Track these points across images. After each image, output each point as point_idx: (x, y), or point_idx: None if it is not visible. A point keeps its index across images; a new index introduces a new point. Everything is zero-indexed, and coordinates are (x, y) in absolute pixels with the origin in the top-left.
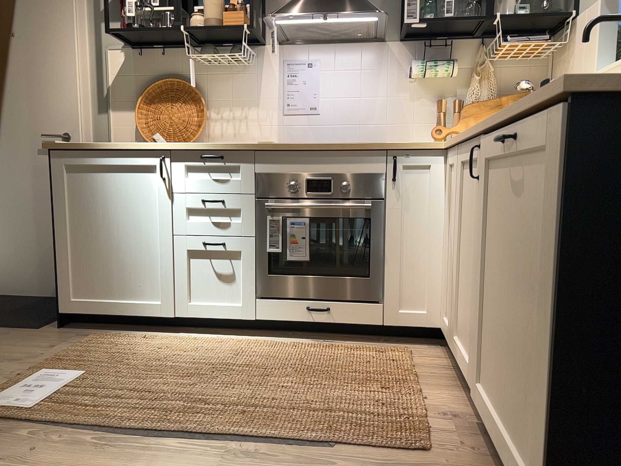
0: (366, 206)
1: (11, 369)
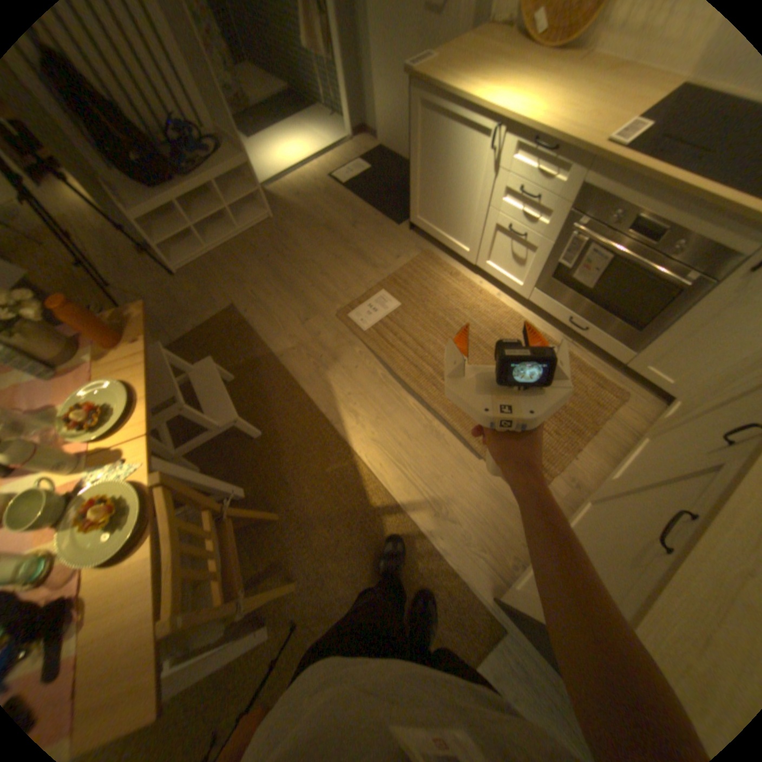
0: (685, 278)
1: (370, 276)
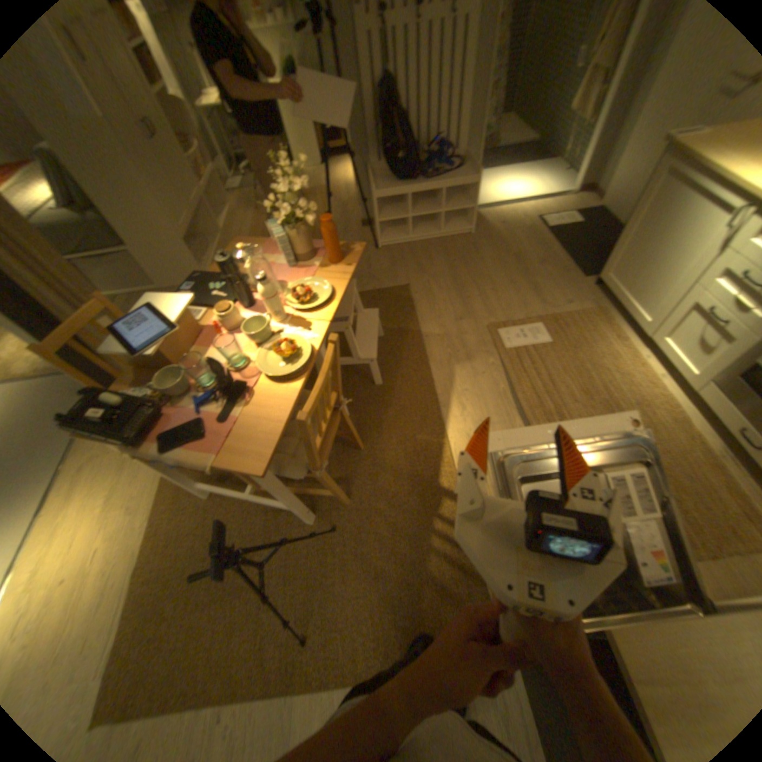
0: None
1: (535, 308)
